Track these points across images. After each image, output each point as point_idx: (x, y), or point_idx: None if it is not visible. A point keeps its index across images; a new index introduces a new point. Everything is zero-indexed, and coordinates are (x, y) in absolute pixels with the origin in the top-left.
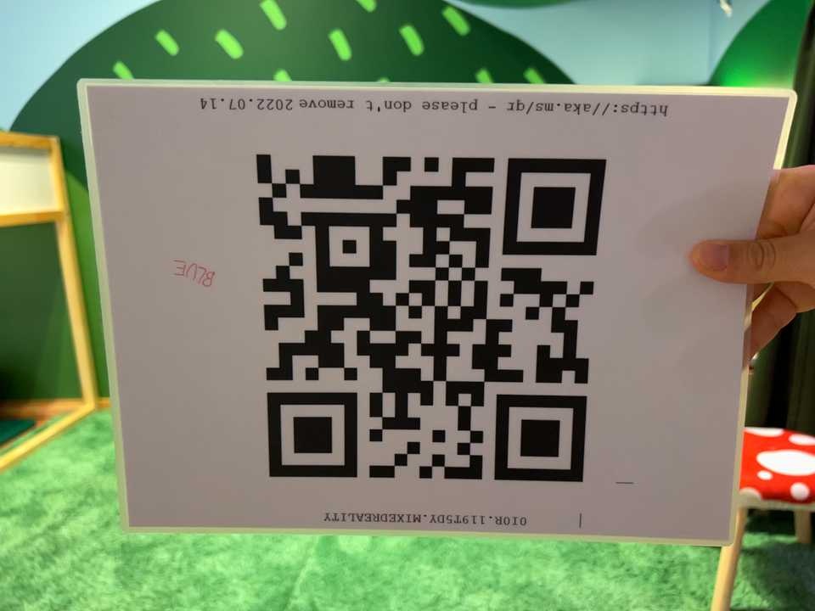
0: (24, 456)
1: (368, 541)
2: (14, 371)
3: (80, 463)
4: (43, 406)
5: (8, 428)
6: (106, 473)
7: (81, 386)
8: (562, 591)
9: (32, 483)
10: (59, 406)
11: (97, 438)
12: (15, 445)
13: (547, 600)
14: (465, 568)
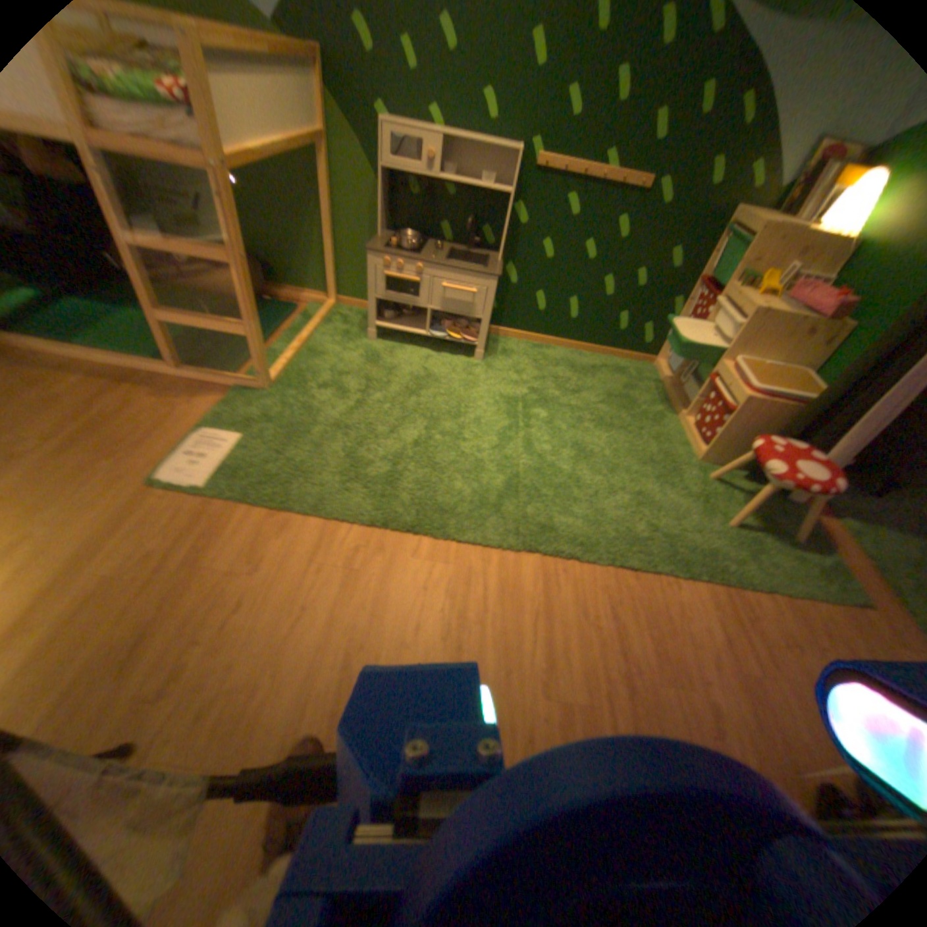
0: (308, 336)
1: (547, 445)
2: (275, 261)
3: (348, 350)
4: (297, 292)
5: (282, 307)
6: (370, 362)
7: (324, 283)
8: (653, 493)
9: (325, 361)
10: (308, 294)
11: (349, 330)
12: (295, 325)
13: (646, 498)
14: (603, 472)
